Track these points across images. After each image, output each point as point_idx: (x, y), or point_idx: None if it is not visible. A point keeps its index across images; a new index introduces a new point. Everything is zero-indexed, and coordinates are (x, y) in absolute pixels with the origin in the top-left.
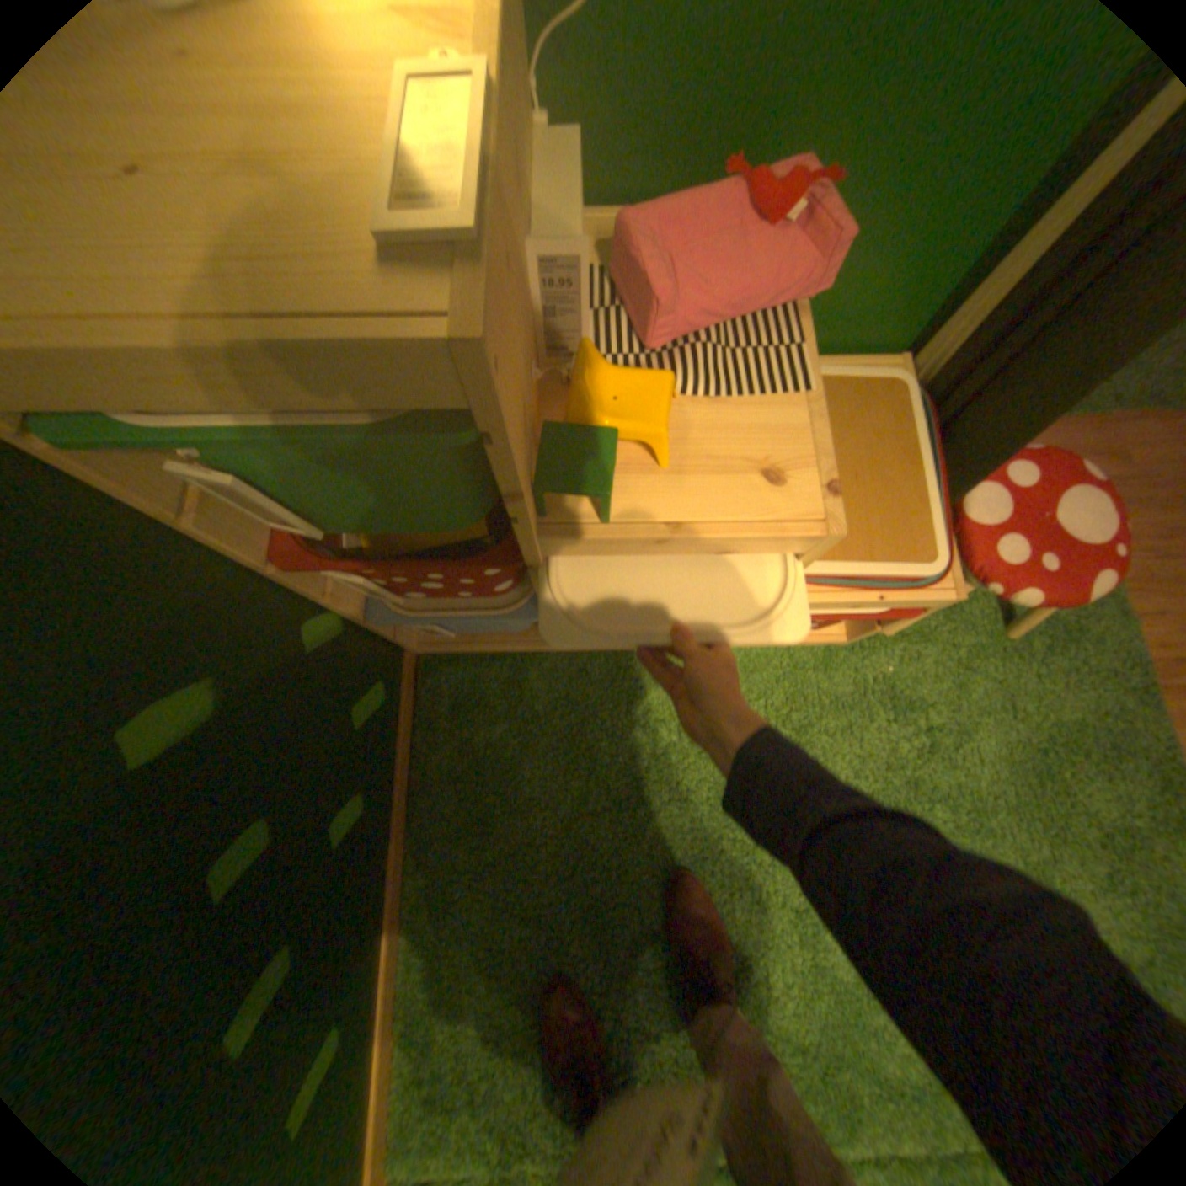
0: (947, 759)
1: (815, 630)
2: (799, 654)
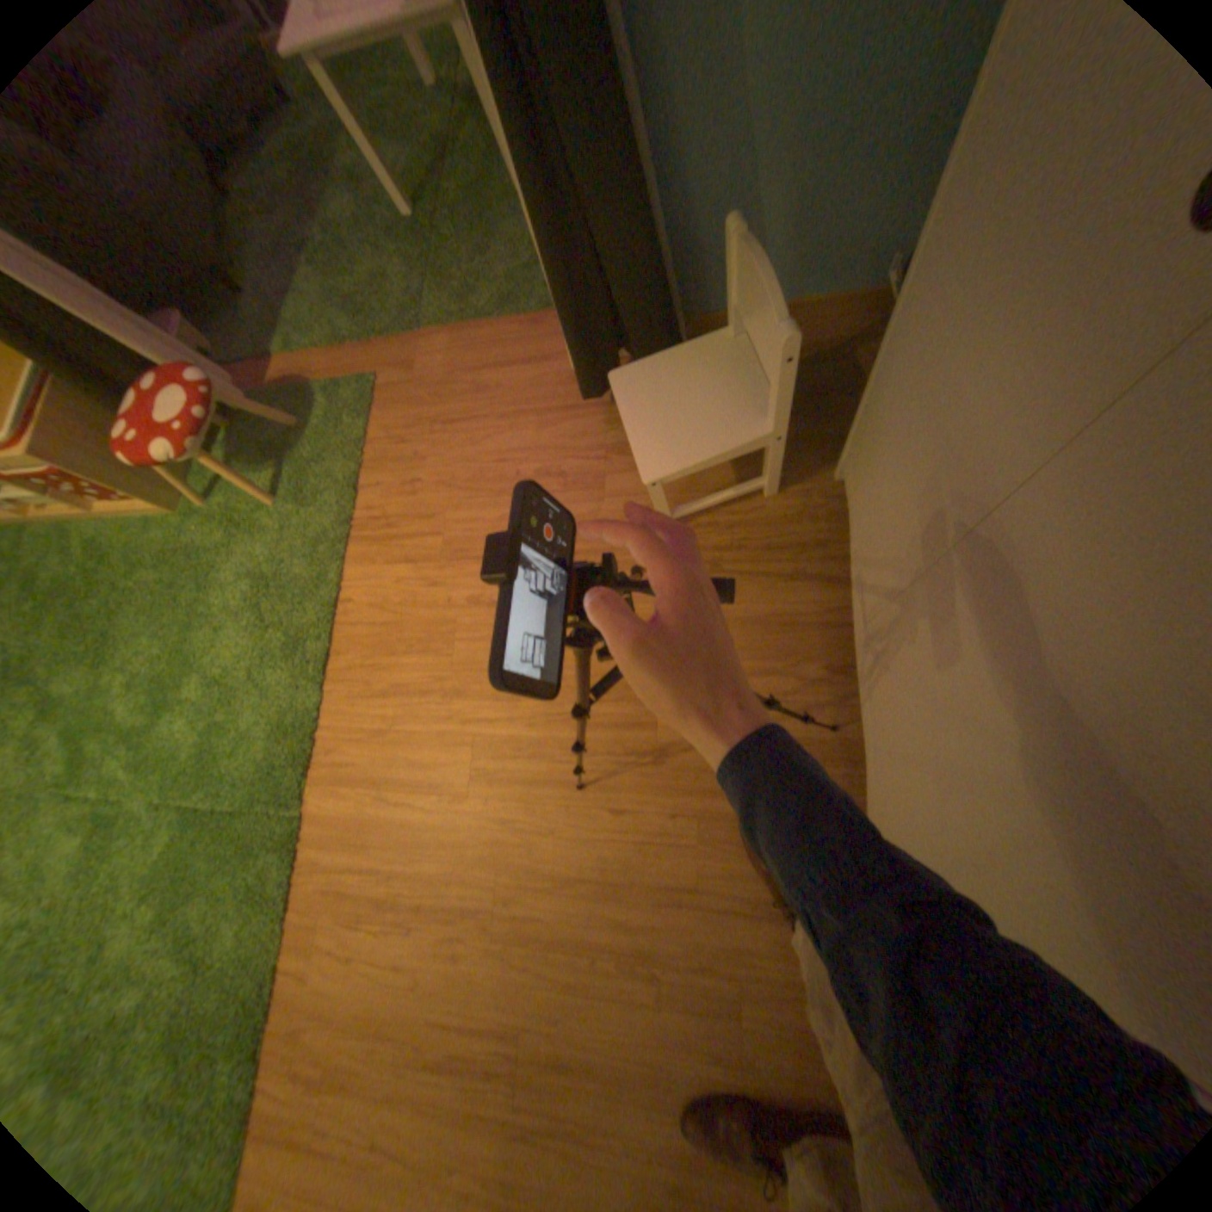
0: (198, 587)
1: (121, 501)
2: (148, 522)
